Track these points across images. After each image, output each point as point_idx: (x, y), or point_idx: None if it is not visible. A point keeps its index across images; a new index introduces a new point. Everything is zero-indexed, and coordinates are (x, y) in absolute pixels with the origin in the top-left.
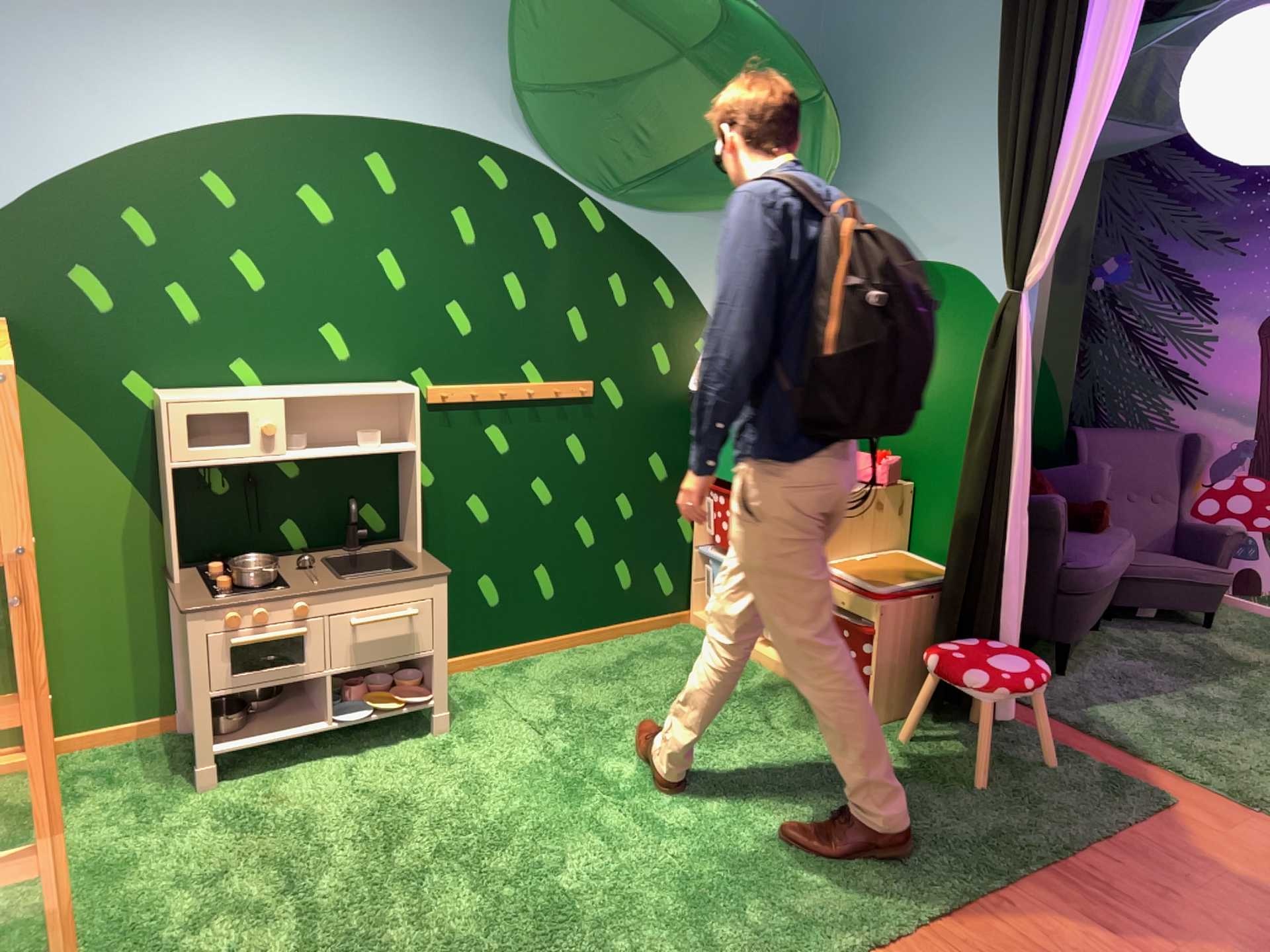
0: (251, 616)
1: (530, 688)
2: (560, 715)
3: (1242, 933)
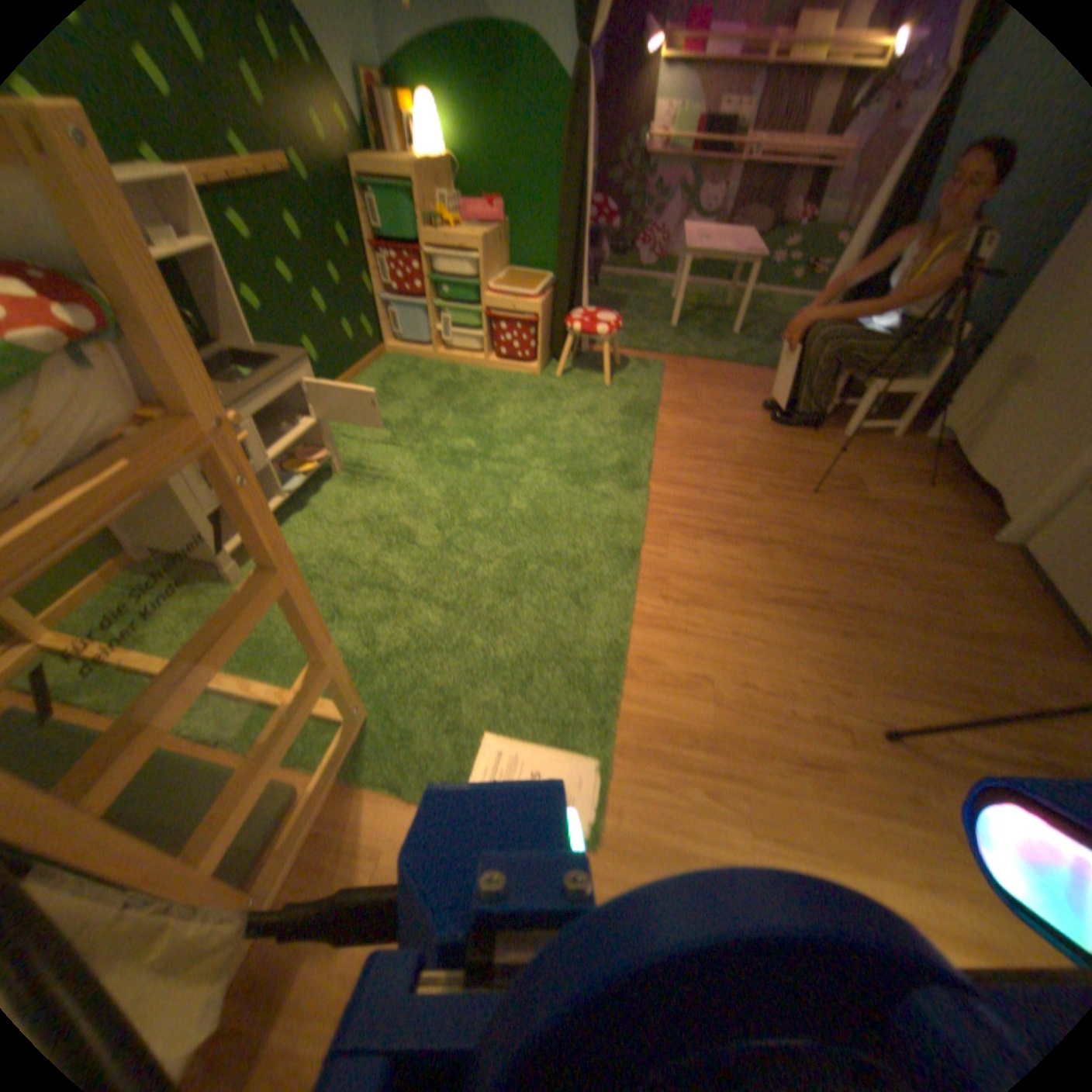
0: None
1: (347, 423)
2: (389, 431)
3: (728, 404)
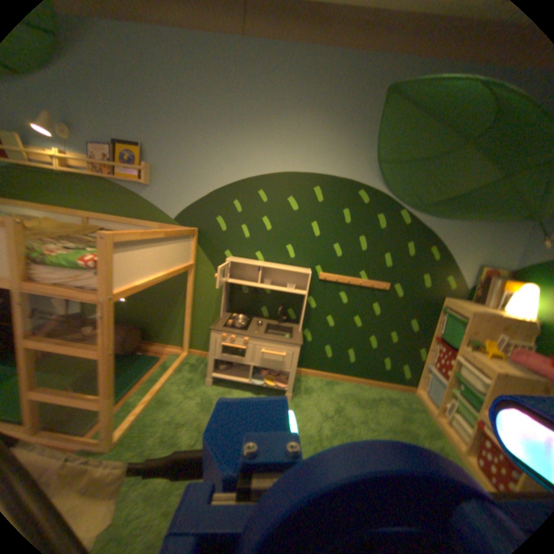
0: (225, 336)
1: (329, 395)
2: (333, 415)
3: None
